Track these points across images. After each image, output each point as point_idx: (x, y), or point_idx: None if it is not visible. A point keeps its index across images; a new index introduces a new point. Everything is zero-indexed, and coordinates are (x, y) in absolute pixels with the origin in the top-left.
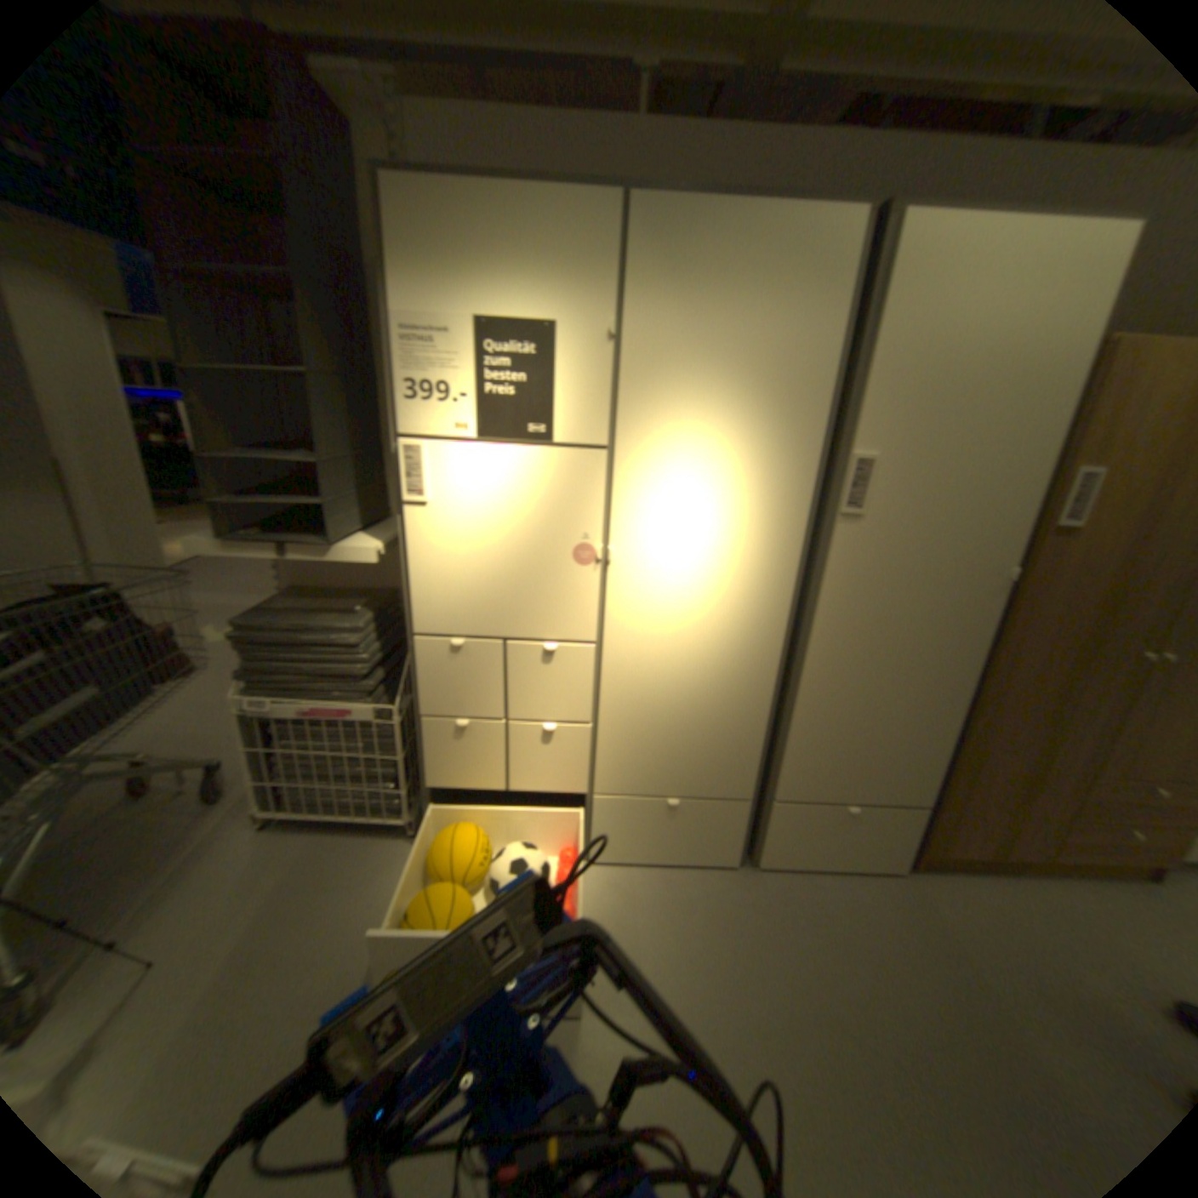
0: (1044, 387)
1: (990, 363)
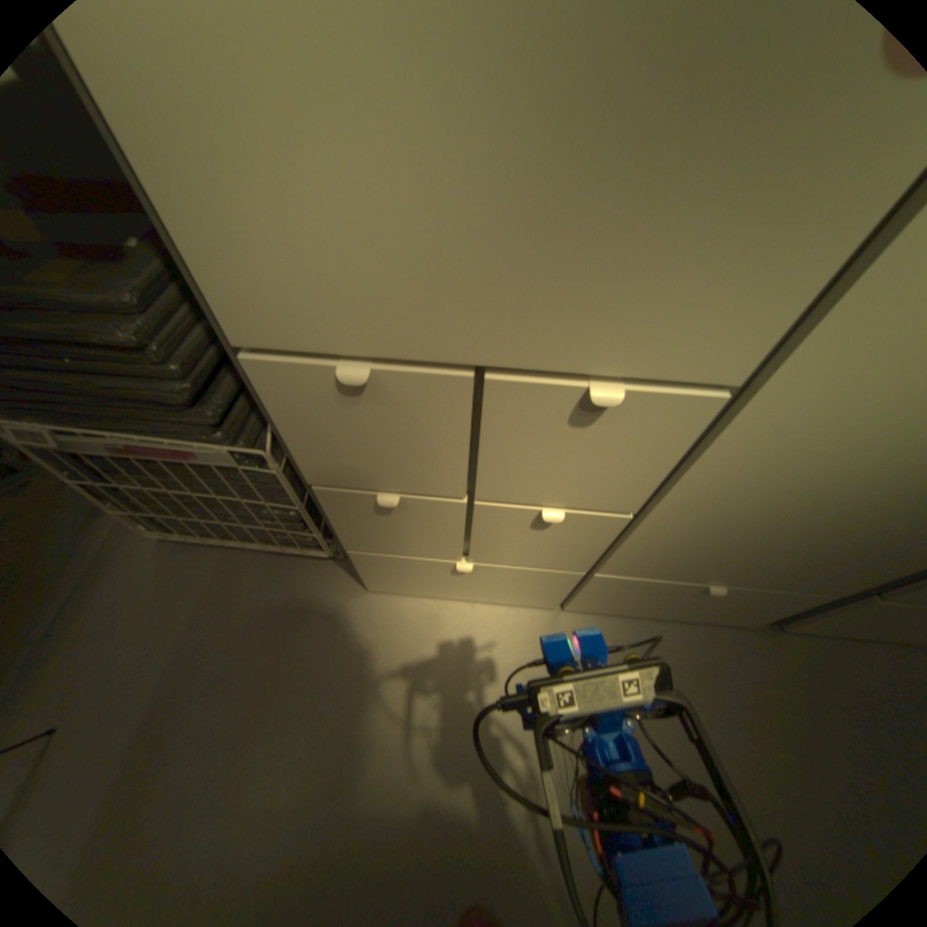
0: None
1: None
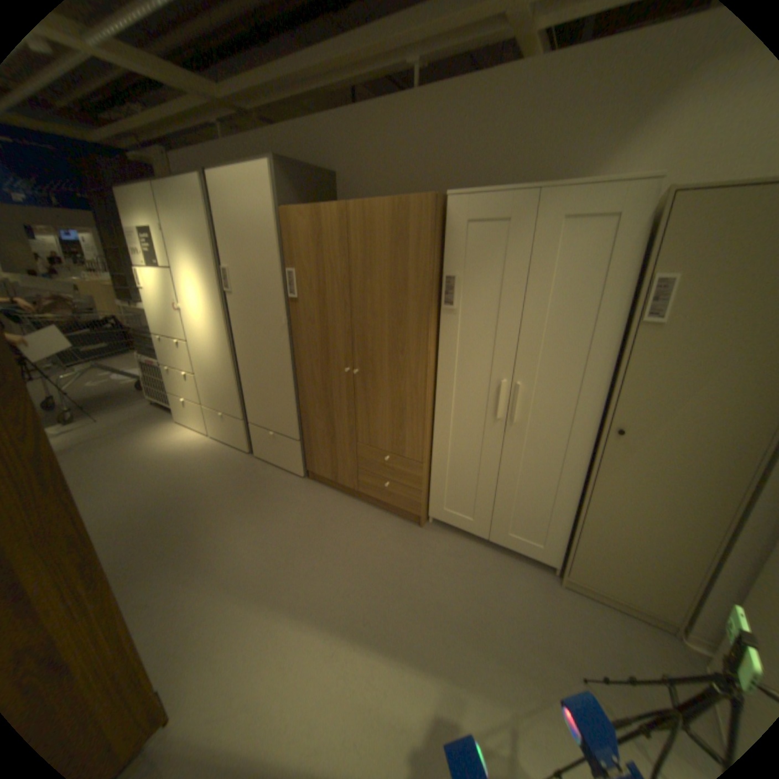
0: (264, 234)
1: (245, 226)
